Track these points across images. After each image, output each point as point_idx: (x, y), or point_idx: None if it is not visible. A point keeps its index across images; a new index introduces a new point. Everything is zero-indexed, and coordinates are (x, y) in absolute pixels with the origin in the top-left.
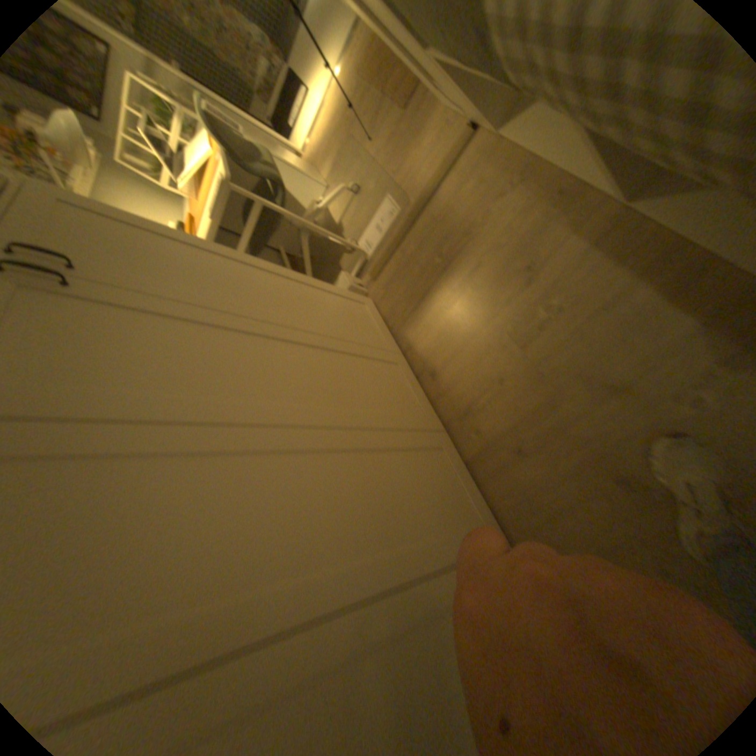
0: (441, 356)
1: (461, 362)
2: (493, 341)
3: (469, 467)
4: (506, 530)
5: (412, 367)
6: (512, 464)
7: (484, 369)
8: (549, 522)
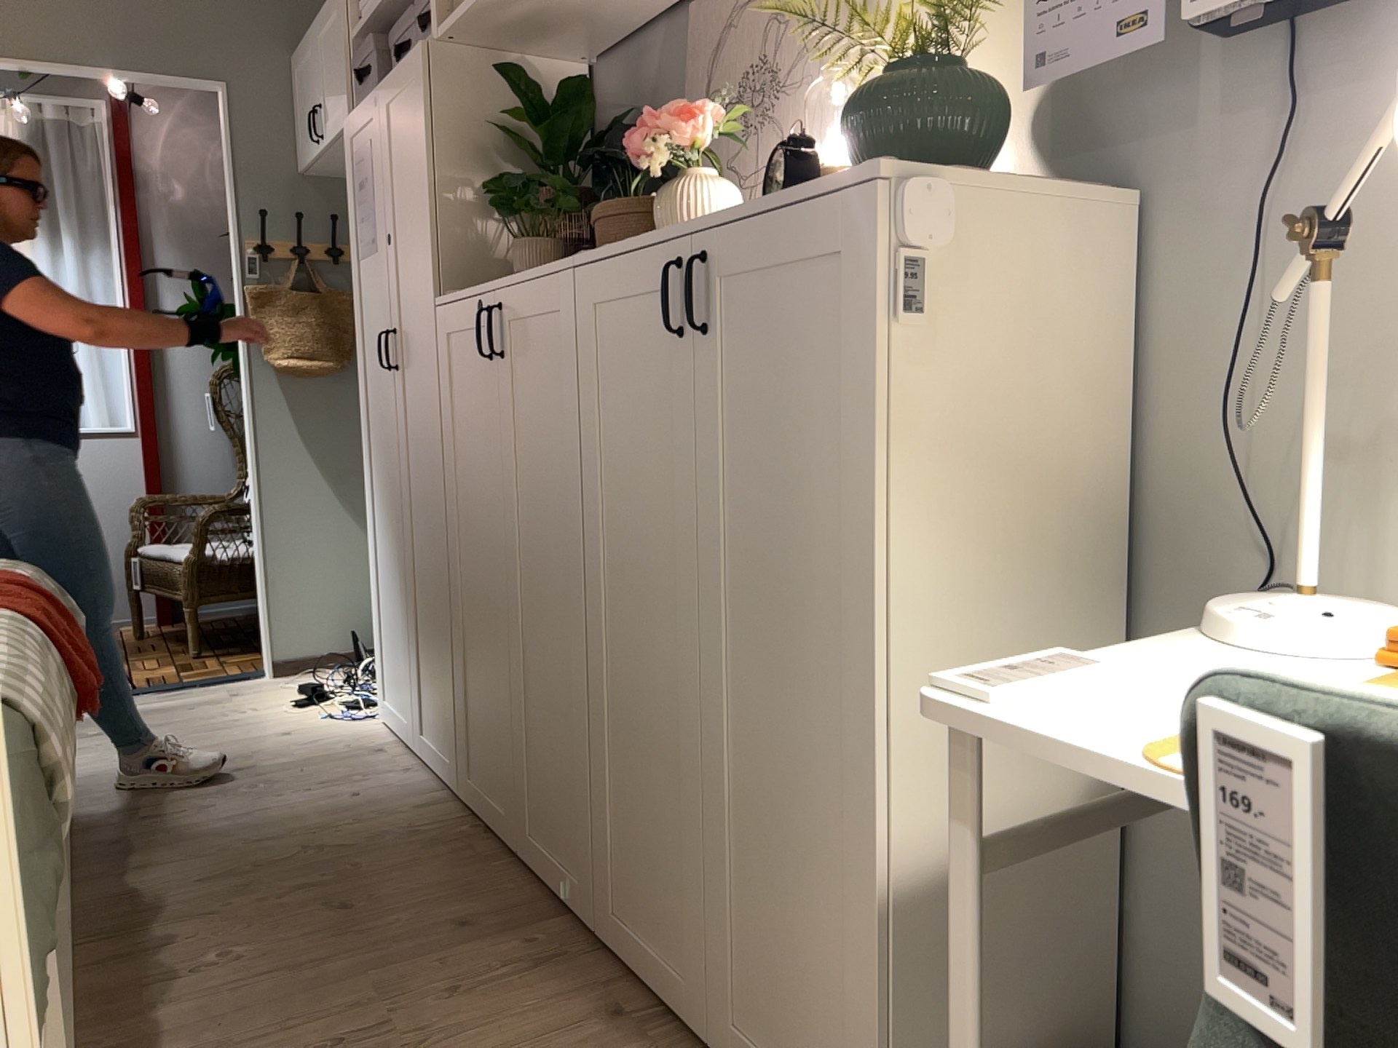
0: (586, 1042)
1: (533, 1026)
2: (442, 1045)
3: (563, 911)
4: (519, 867)
5: (684, 1035)
6: (482, 917)
7: (483, 1011)
8: (455, 880)
